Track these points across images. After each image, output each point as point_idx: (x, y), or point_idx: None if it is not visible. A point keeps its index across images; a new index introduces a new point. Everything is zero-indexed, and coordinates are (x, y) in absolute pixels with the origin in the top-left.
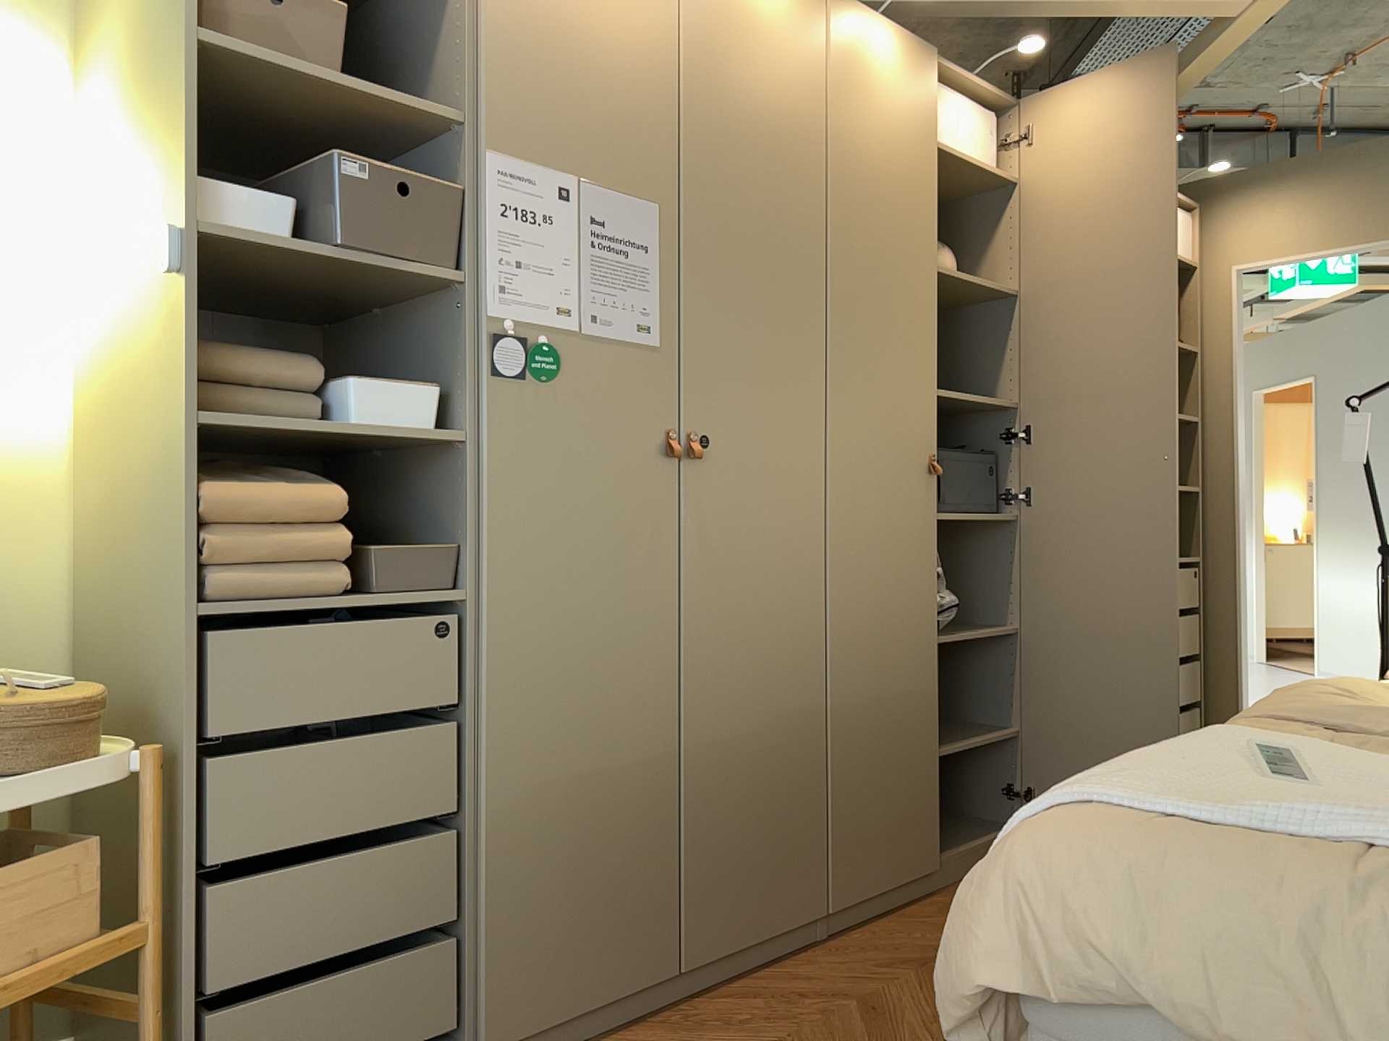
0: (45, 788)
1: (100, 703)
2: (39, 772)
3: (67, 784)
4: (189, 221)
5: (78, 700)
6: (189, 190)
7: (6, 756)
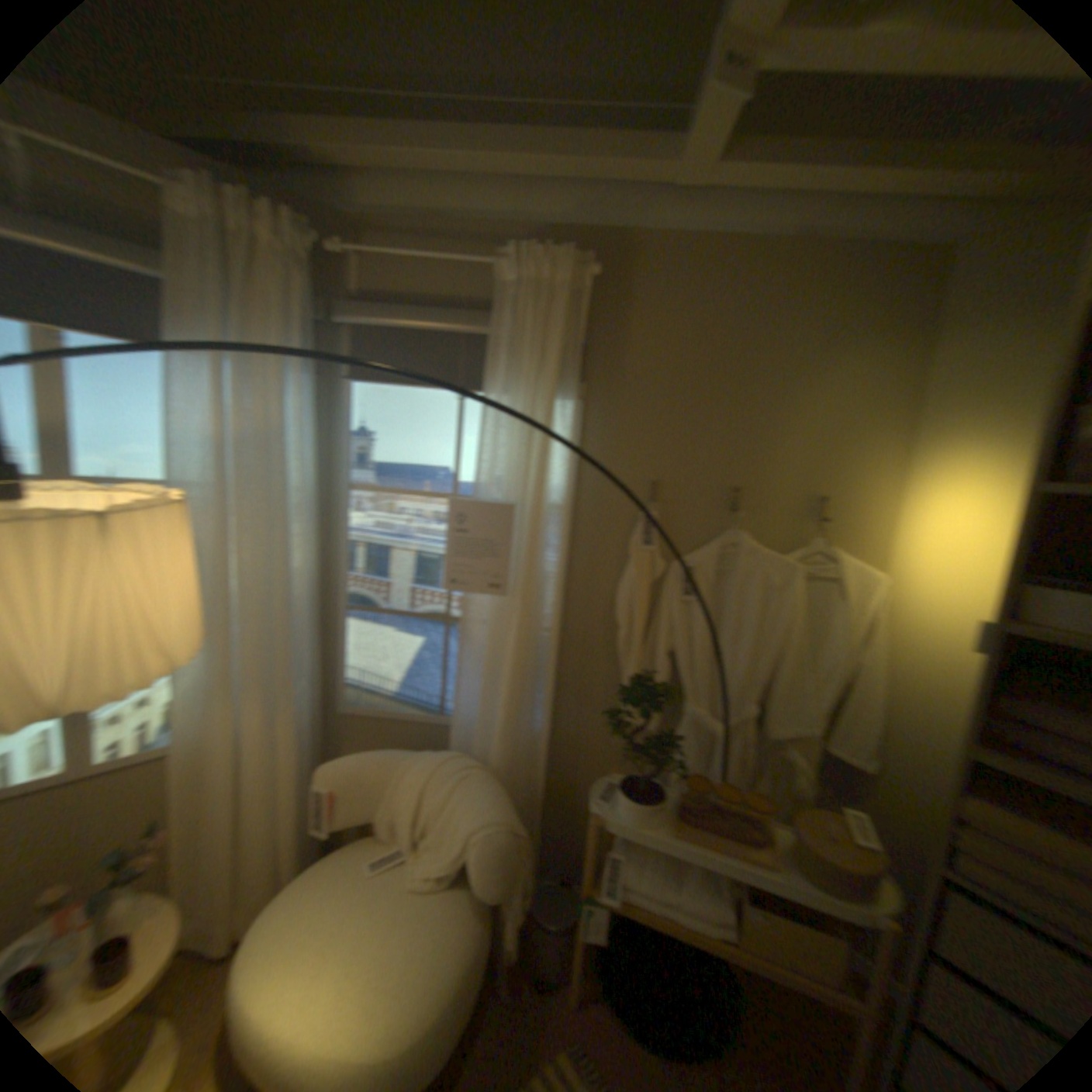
0: (821, 904)
1: (879, 879)
2: (828, 892)
3: (835, 910)
4: (1001, 624)
5: (865, 870)
6: (1007, 602)
7: (814, 872)
